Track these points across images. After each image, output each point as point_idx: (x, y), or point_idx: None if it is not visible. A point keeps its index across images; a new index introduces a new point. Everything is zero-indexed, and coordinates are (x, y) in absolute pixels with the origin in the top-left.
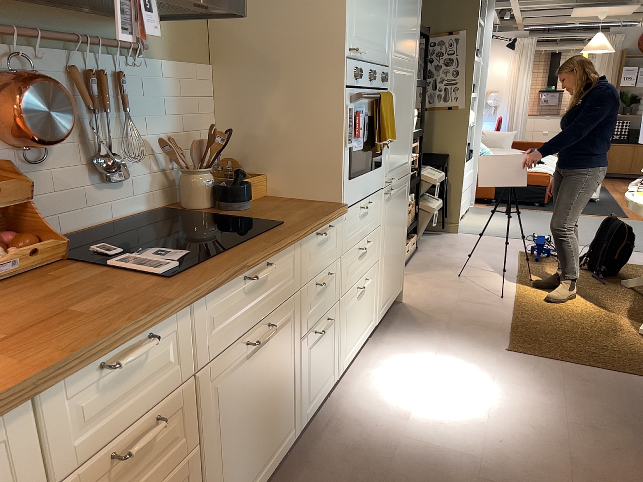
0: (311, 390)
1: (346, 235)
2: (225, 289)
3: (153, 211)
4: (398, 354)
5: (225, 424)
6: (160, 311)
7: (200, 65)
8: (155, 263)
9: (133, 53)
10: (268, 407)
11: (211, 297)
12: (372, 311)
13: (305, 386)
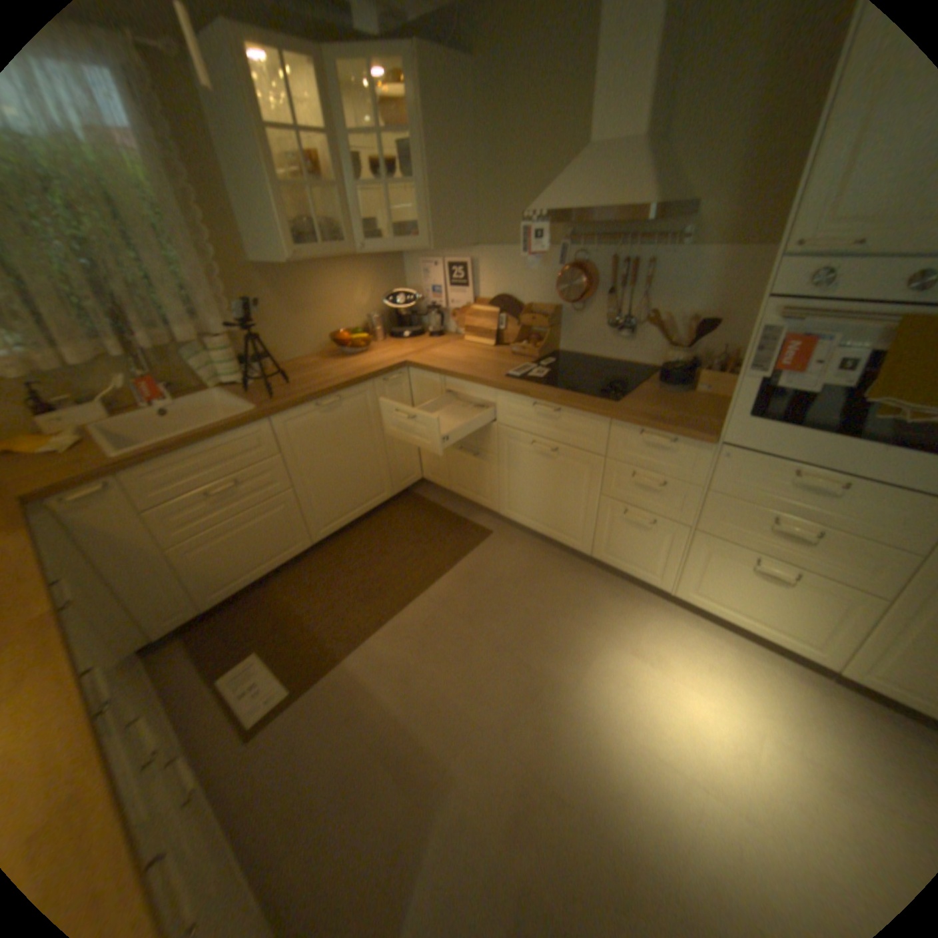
0: (613, 547)
1: (728, 476)
2: (518, 399)
3: (654, 367)
4: (793, 706)
5: (514, 467)
6: (474, 381)
7: (776, 243)
8: (524, 373)
9: (677, 241)
10: (552, 498)
11: (509, 397)
12: (826, 640)
13: (604, 535)
